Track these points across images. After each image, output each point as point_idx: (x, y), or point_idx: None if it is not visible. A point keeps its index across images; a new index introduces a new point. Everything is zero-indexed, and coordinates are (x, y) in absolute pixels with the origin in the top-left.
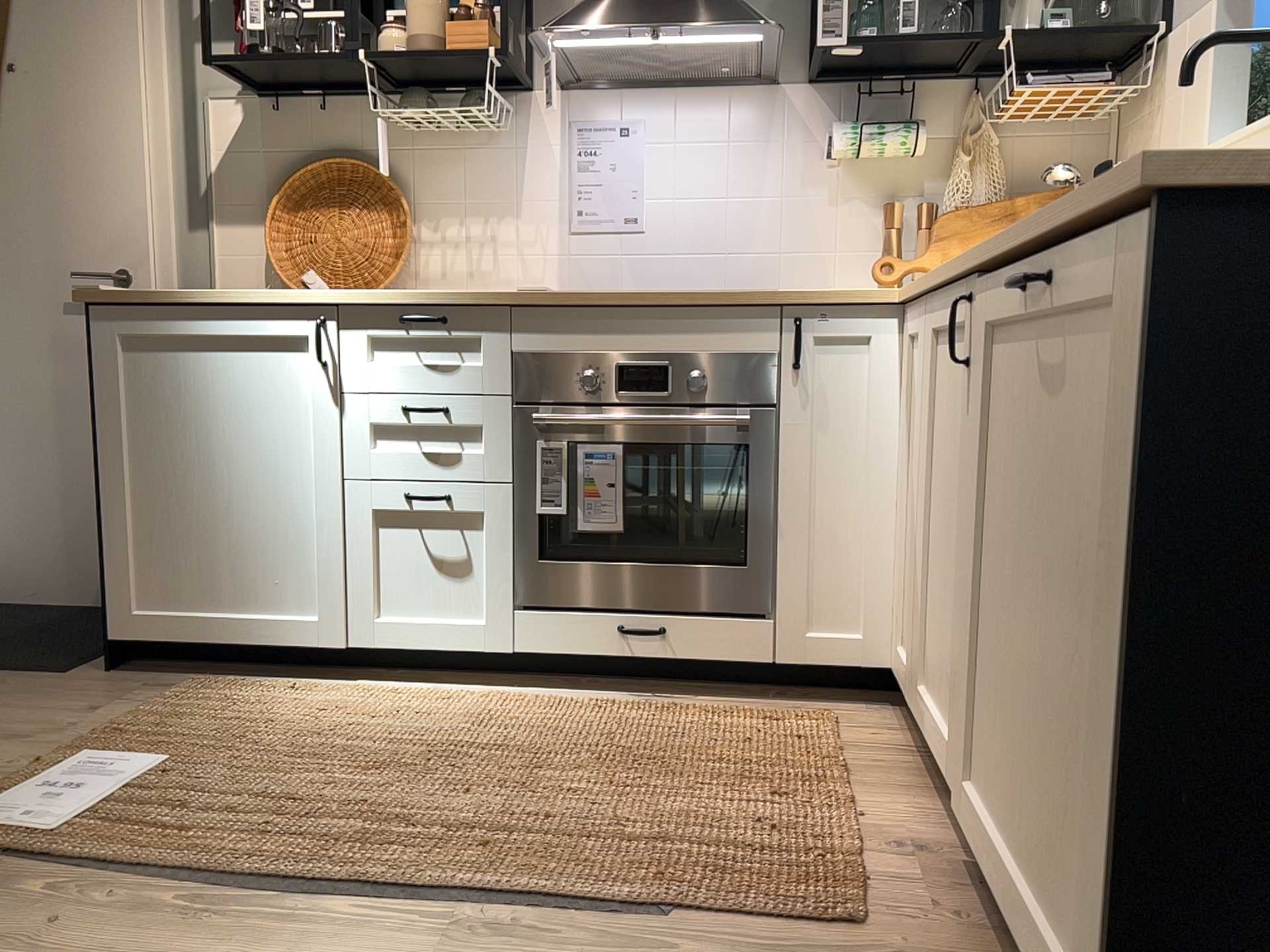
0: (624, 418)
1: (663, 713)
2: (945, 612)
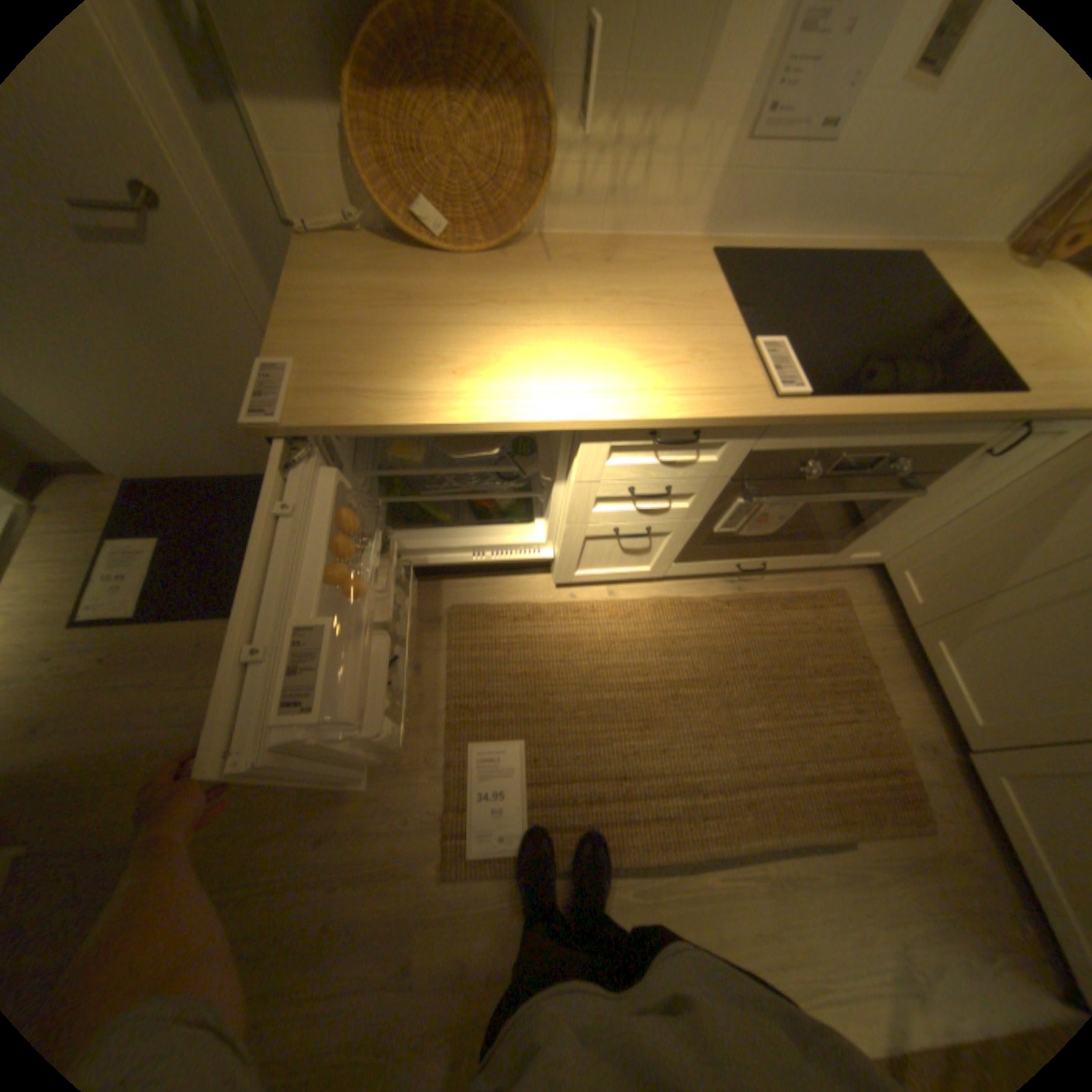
0: (828, 501)
1: (755, 607)
2: (1004, 657)
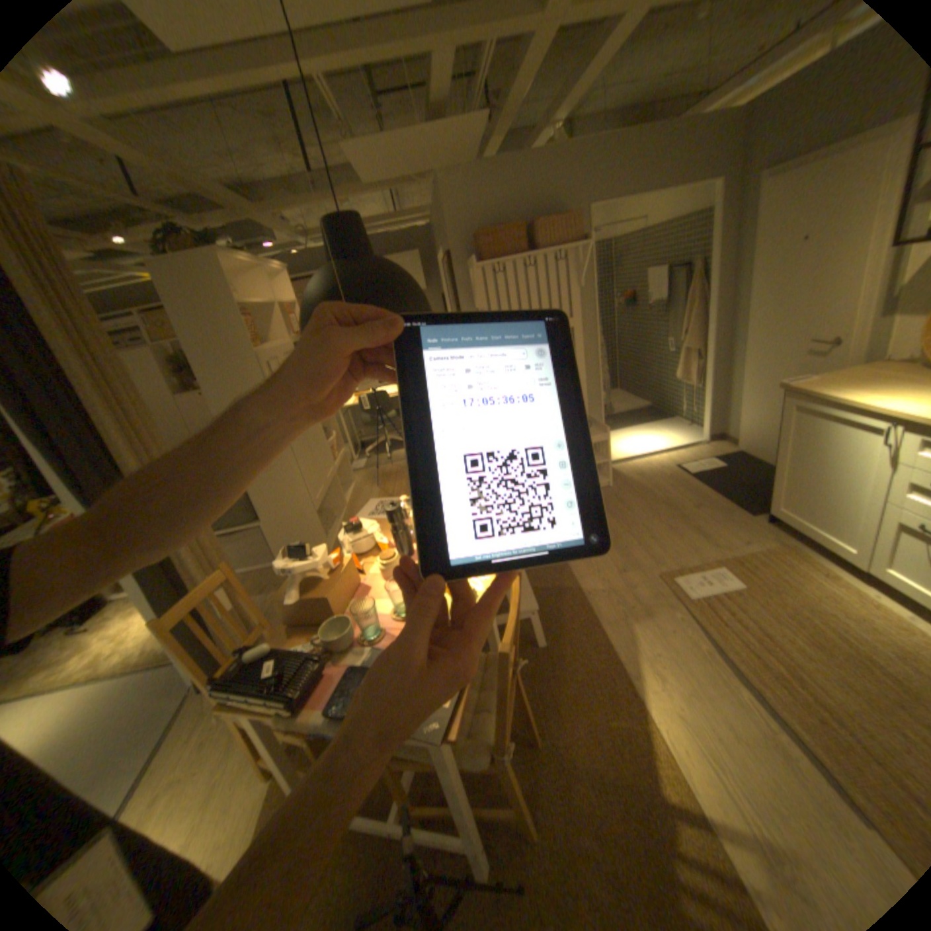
0: None
1: None
2: None
